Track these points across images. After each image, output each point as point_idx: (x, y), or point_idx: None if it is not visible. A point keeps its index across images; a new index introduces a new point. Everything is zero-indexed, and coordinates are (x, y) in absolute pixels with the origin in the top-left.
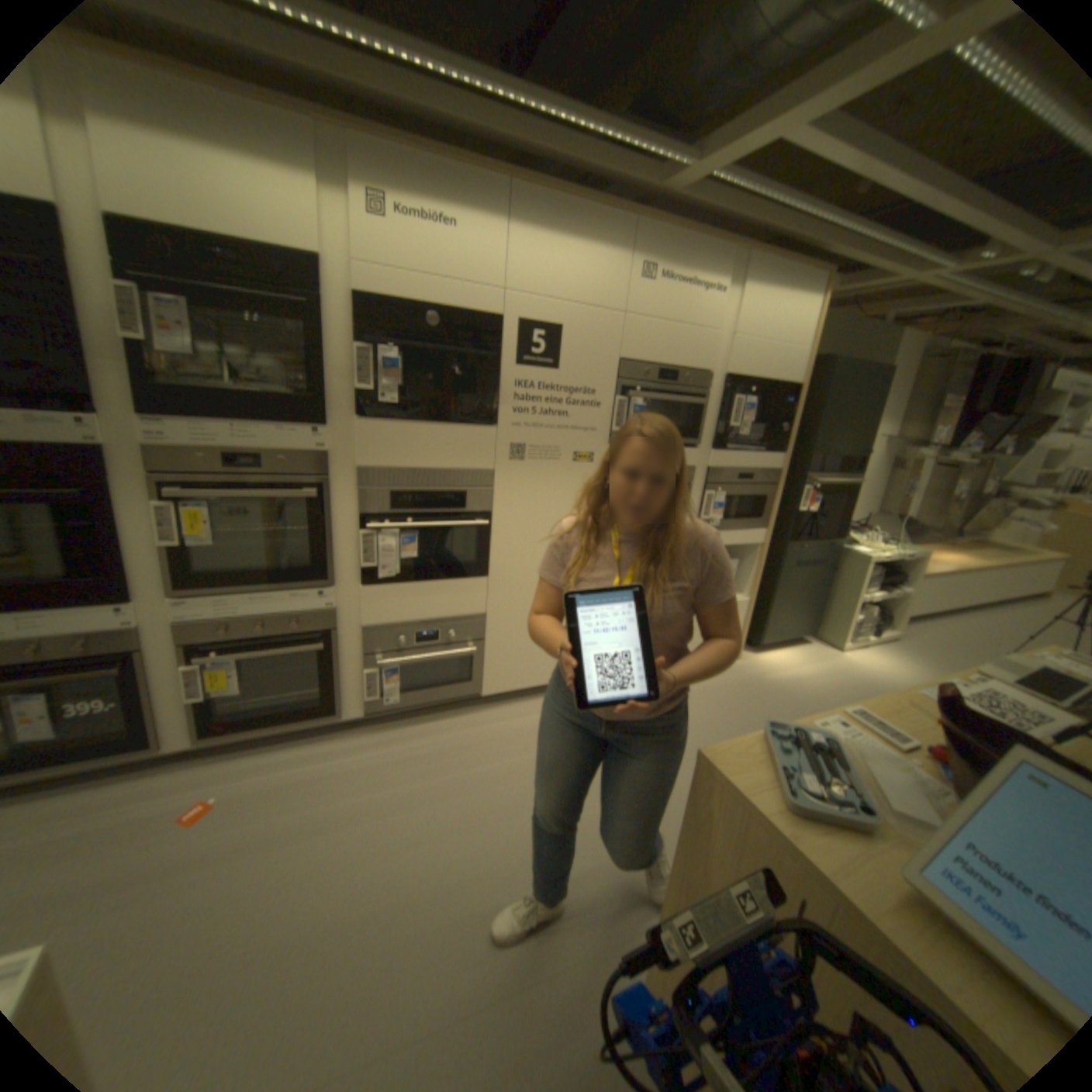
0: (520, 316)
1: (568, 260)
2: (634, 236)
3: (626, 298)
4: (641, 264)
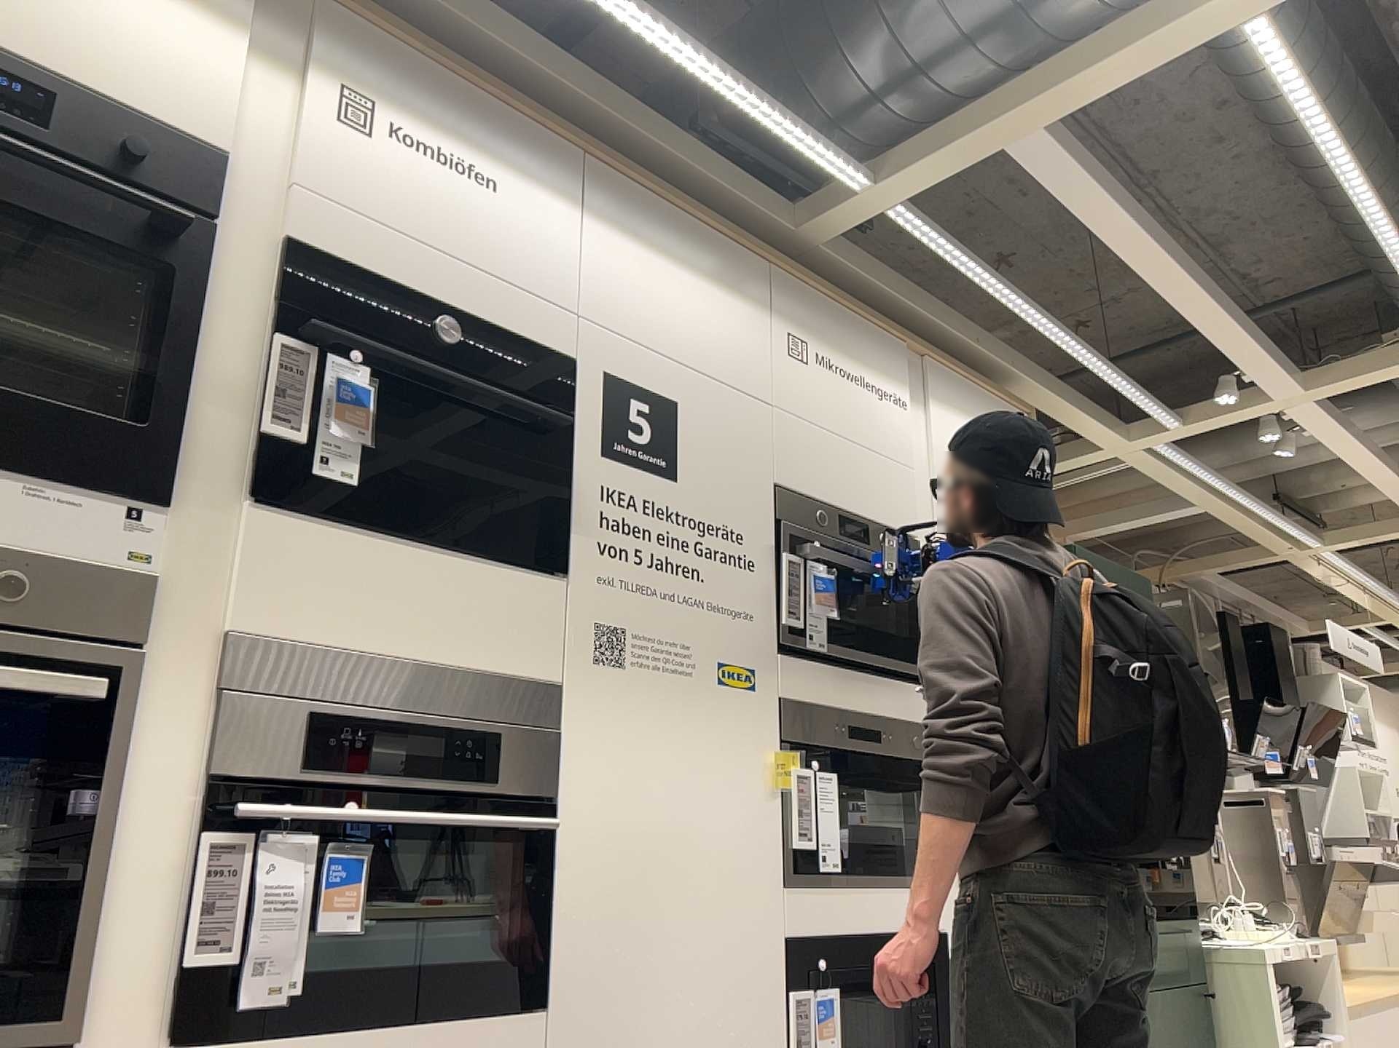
0: (609, 371)
1: (676, 304)
2: (764, 298)
3: (766, 385)
4: (778, 339)
